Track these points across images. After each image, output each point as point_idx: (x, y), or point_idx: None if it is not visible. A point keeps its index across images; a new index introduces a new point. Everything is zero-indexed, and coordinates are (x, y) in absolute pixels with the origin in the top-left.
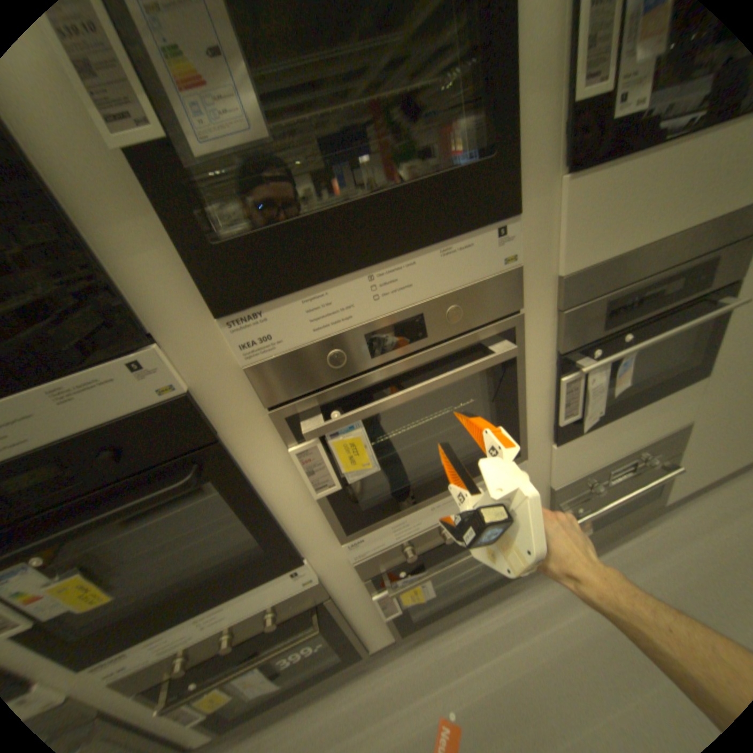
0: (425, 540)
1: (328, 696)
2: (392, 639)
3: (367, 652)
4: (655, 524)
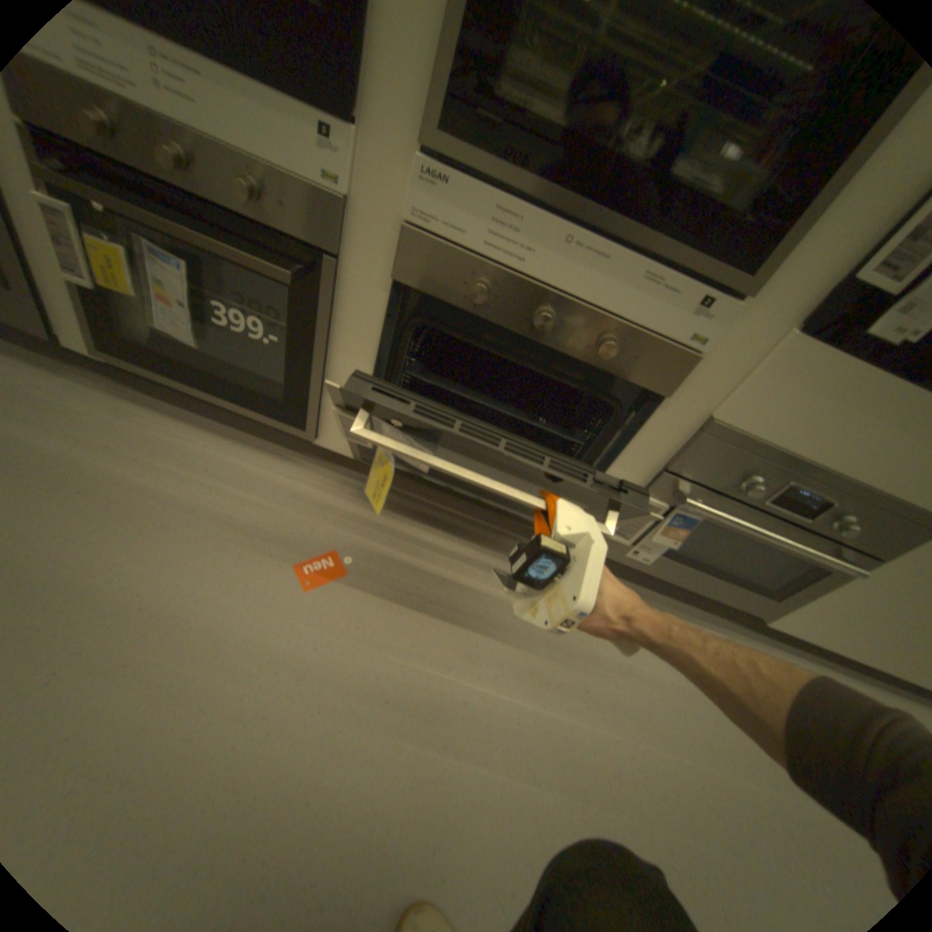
0: (515, 300)
1: (241, 444)
2: (355, 451)
3: (318, 442)
4: (734, 636)
